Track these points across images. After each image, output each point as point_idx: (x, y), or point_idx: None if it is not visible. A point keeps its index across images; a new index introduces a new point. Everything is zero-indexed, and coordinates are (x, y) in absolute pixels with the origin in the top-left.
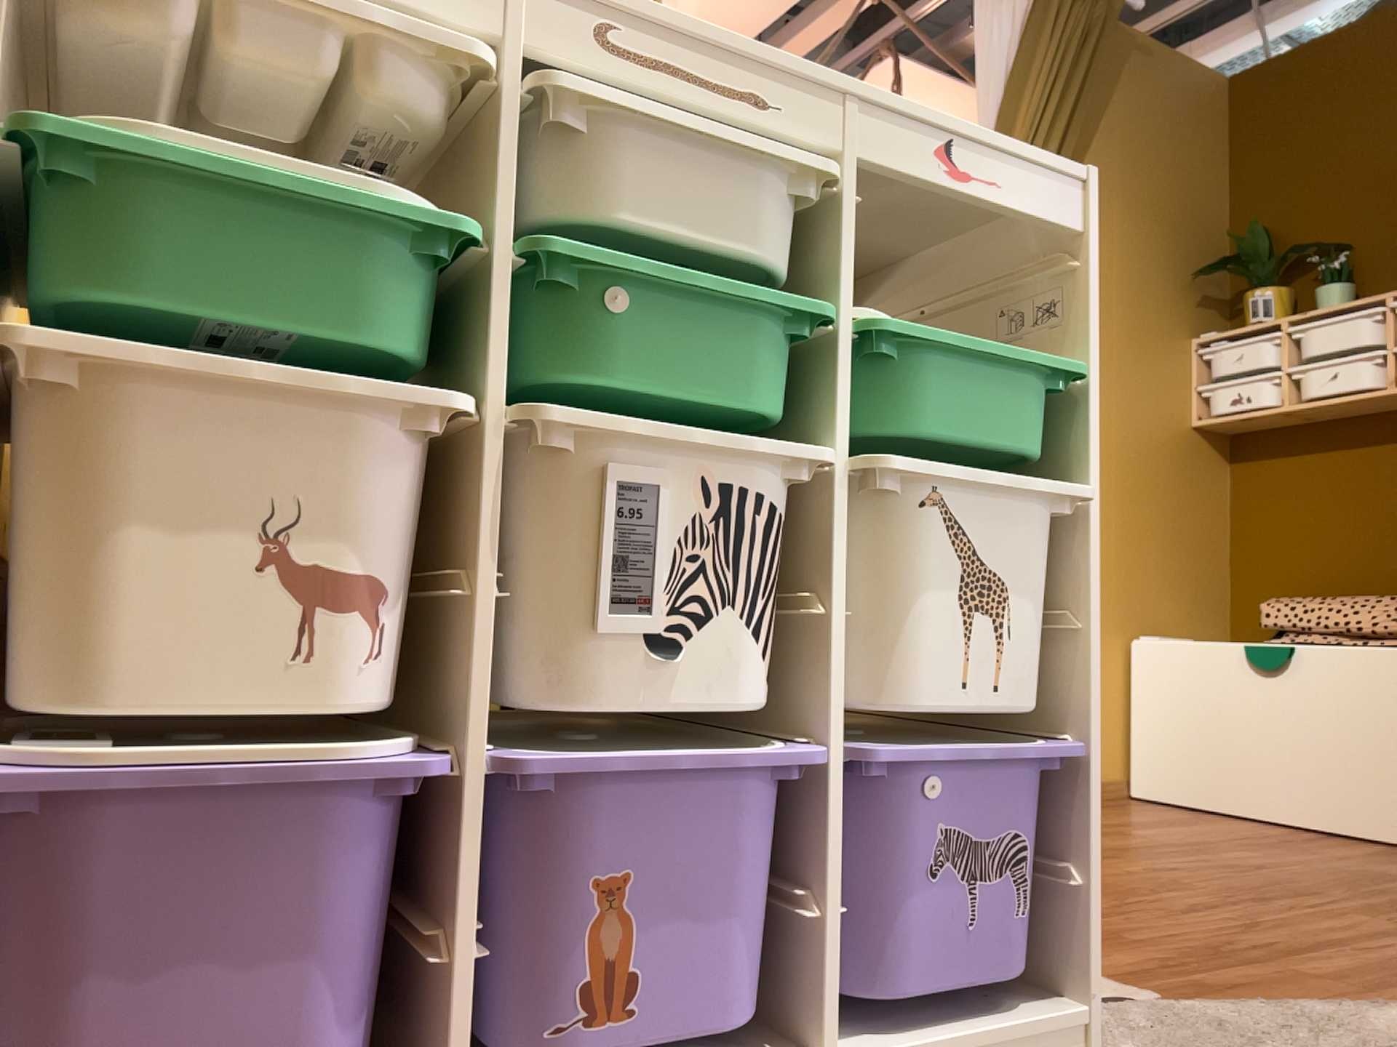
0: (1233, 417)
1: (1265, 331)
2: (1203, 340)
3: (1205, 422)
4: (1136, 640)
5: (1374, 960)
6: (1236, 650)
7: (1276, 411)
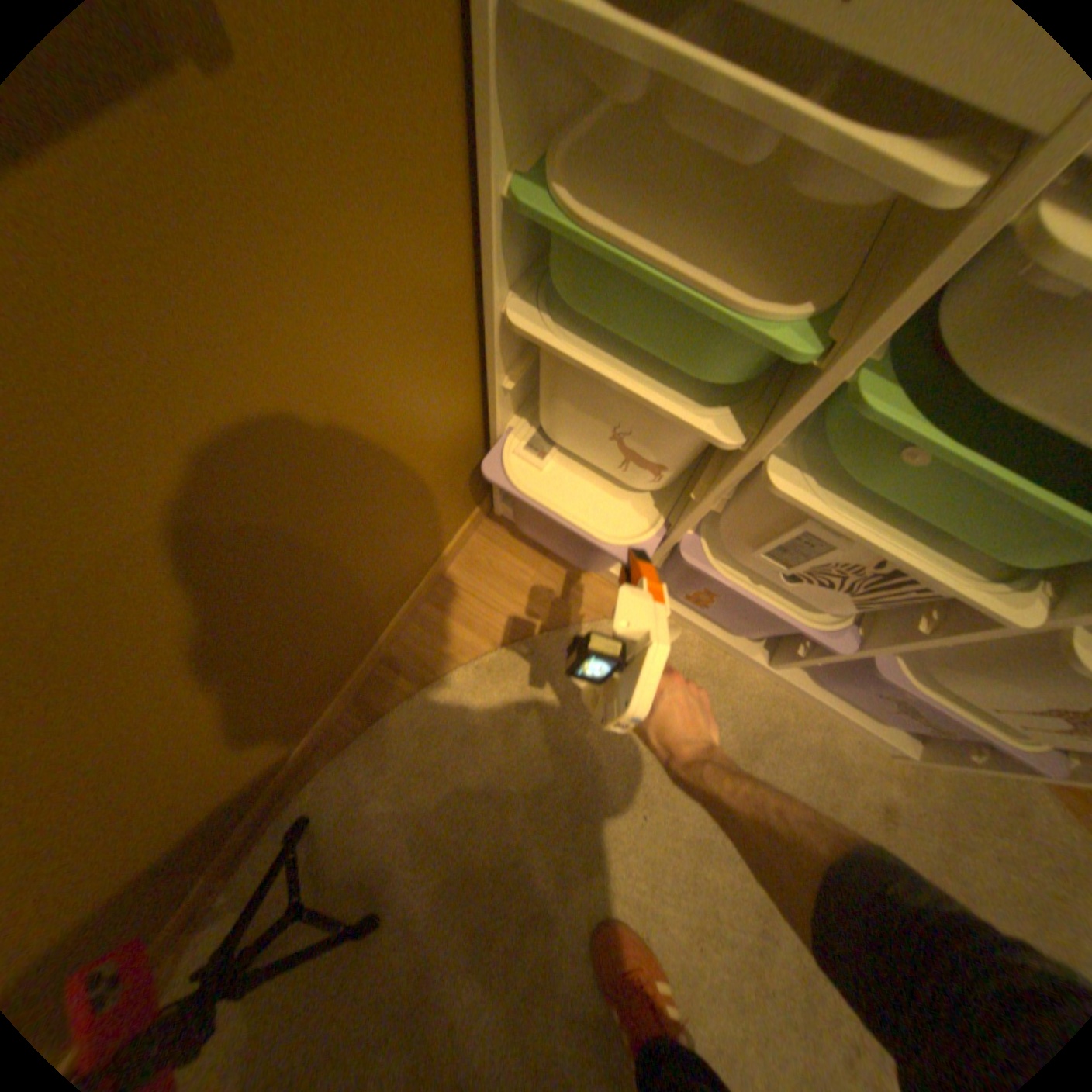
0: None
1: None
2: None
3: None
4: None
5: None
6: None
7: None
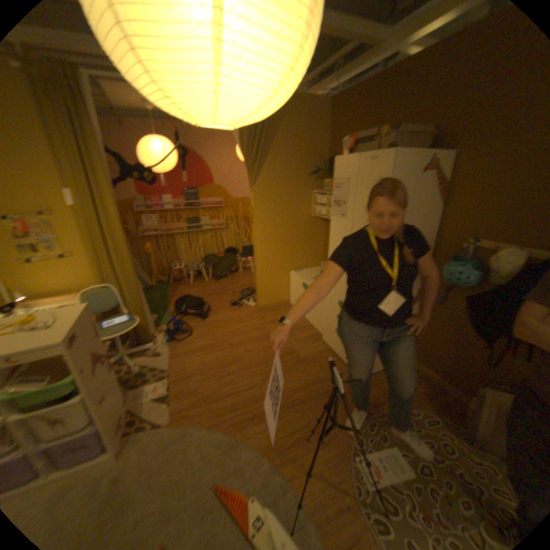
0: (319, 217)
1: (327, 194)
2: (316, 192)
3: (315, 216)
4: (290, 274)
5: (230, 407)
6: (301, 285)
7: (326, 218)
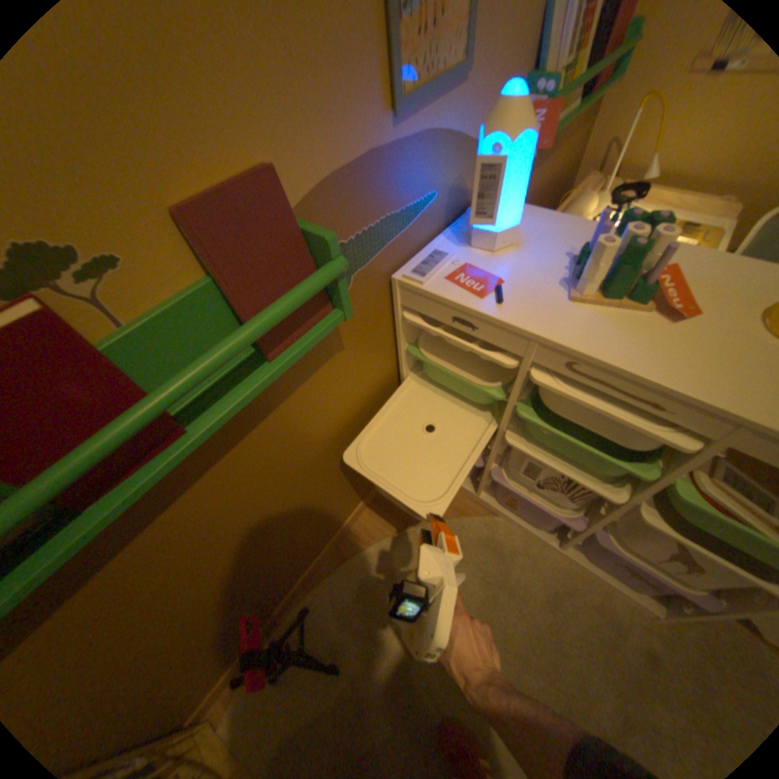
0: None
1: None
2: None
3: None
4: None
5: None
6: None
7: None
